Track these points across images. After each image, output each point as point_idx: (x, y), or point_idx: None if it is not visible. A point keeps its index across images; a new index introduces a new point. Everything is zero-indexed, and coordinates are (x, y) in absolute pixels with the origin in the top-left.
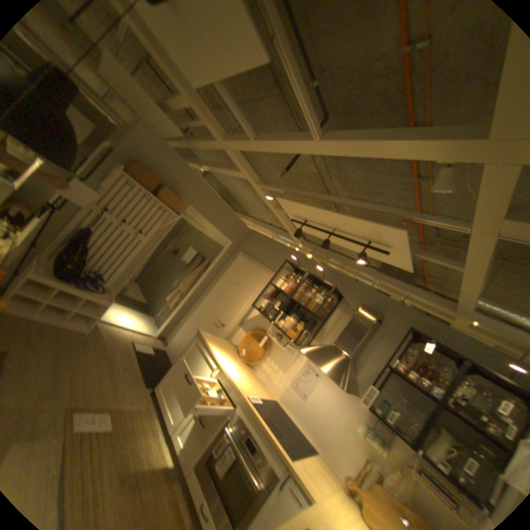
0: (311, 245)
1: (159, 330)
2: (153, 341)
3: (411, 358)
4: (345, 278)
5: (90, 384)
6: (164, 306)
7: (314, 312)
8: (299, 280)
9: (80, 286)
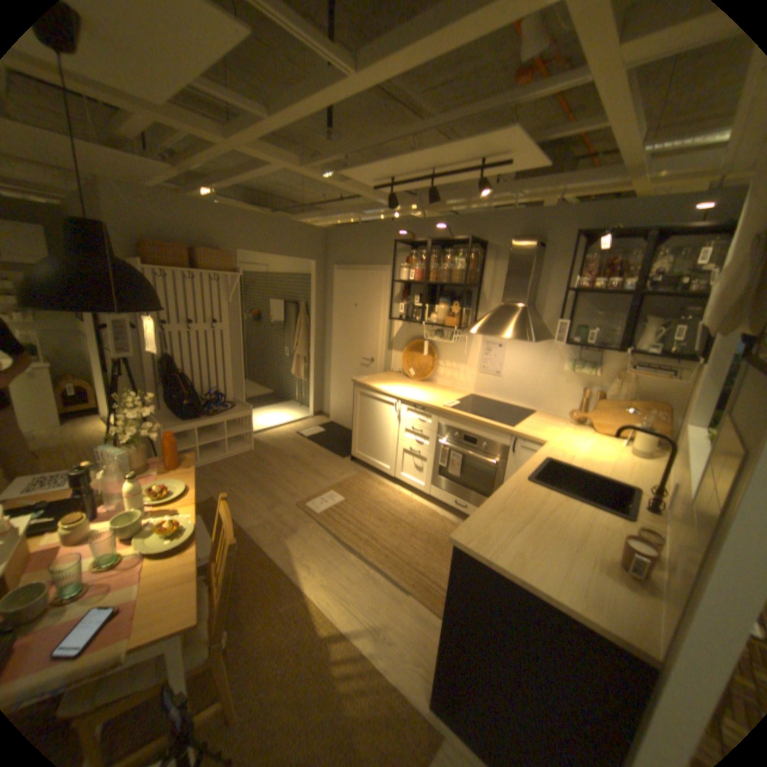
0: (413, 199)
1: (307, 407)
2: (311, 420)
3: (590, 265)
4: (477, 216)
5: (293, 480)
6: (293, 382)
7: (462, 282)
8: (423, 256)
9: (206, 413)
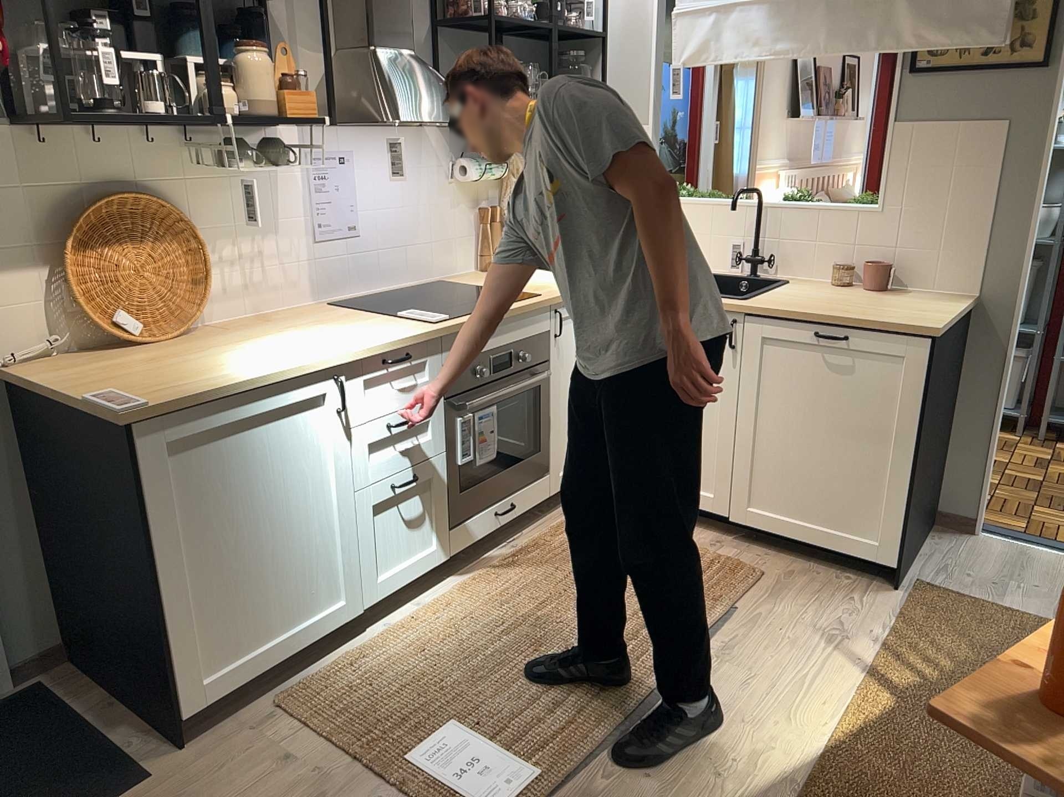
0: None
1: None
2: None
3: None
4: None
5: None
6: None
7: None
8: None
9: None
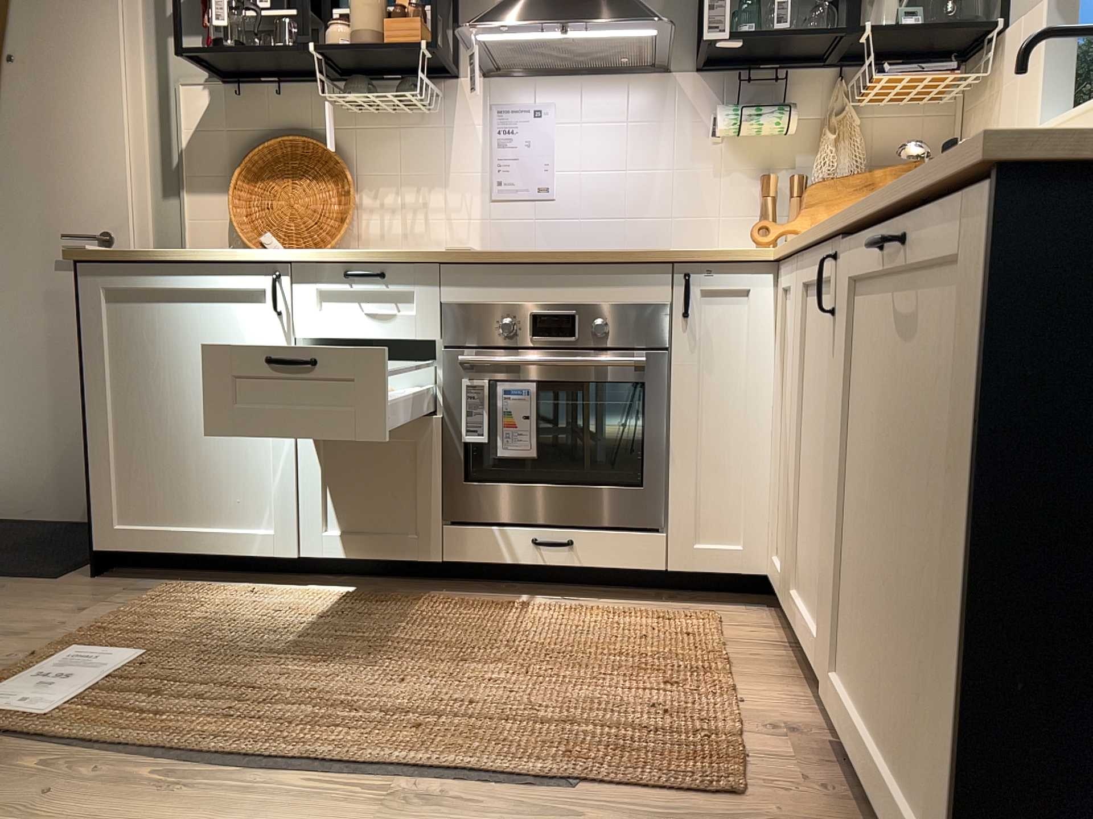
0: None
1: None
2: None
3: None
4: None
5: None
6: None
7: None
8: None
9: None
